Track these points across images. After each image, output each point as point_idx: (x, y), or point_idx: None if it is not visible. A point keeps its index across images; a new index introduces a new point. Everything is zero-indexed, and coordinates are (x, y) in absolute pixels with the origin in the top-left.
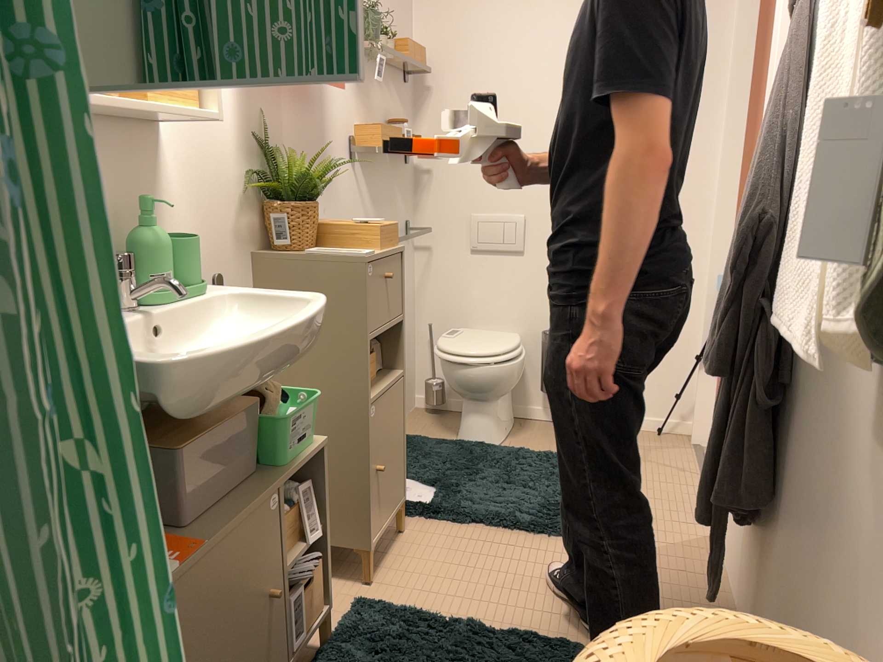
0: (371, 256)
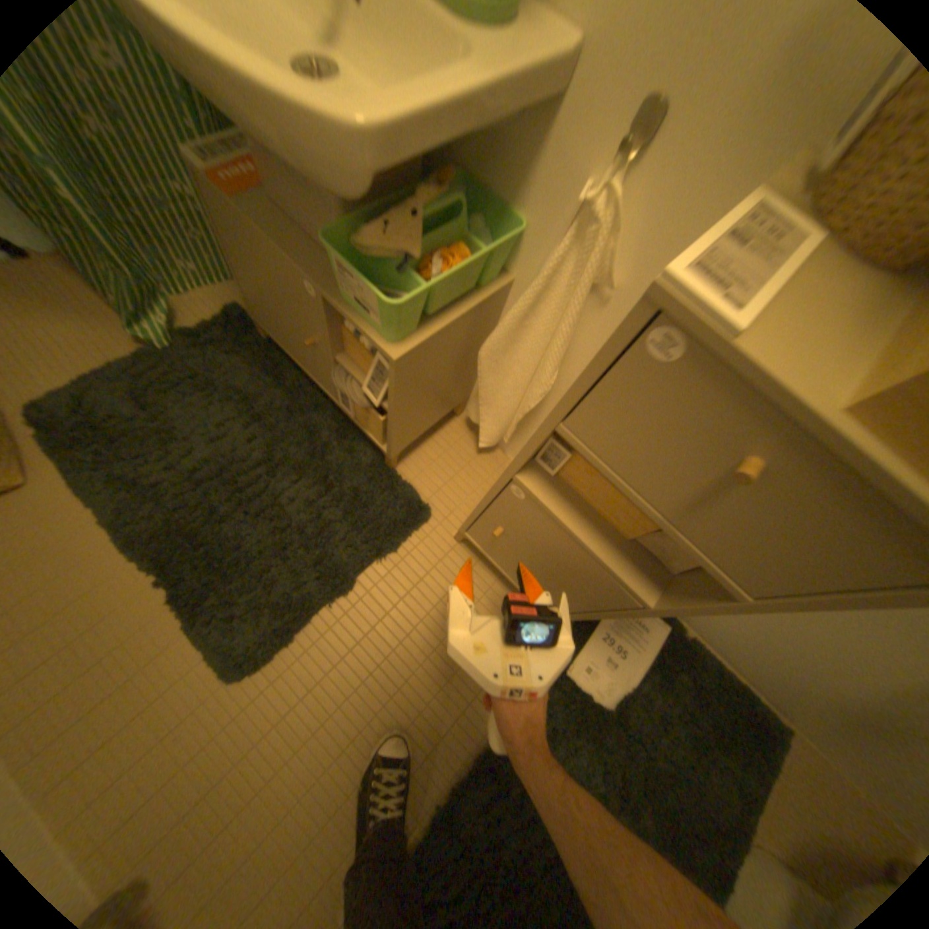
0: (704, 305)
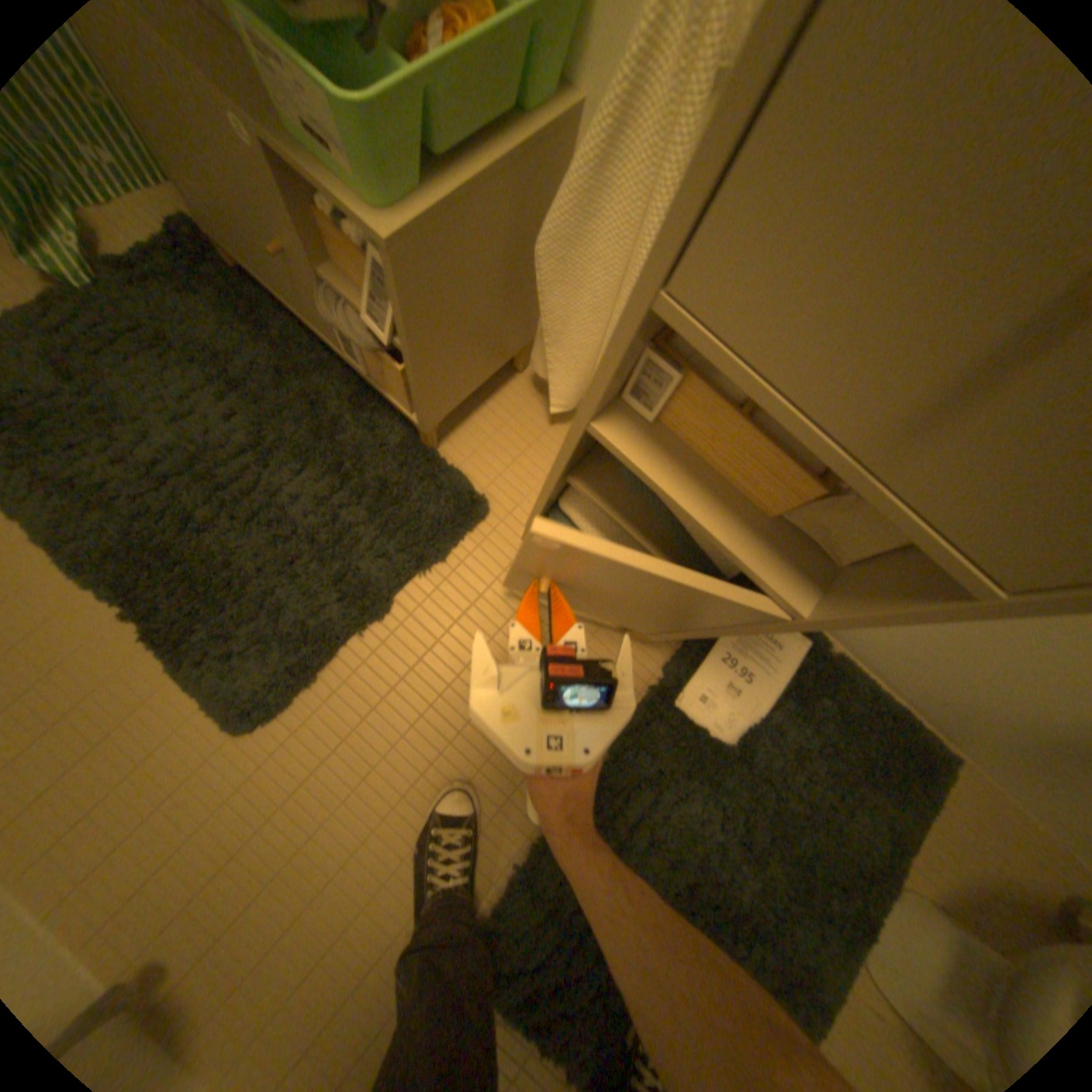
0: None
